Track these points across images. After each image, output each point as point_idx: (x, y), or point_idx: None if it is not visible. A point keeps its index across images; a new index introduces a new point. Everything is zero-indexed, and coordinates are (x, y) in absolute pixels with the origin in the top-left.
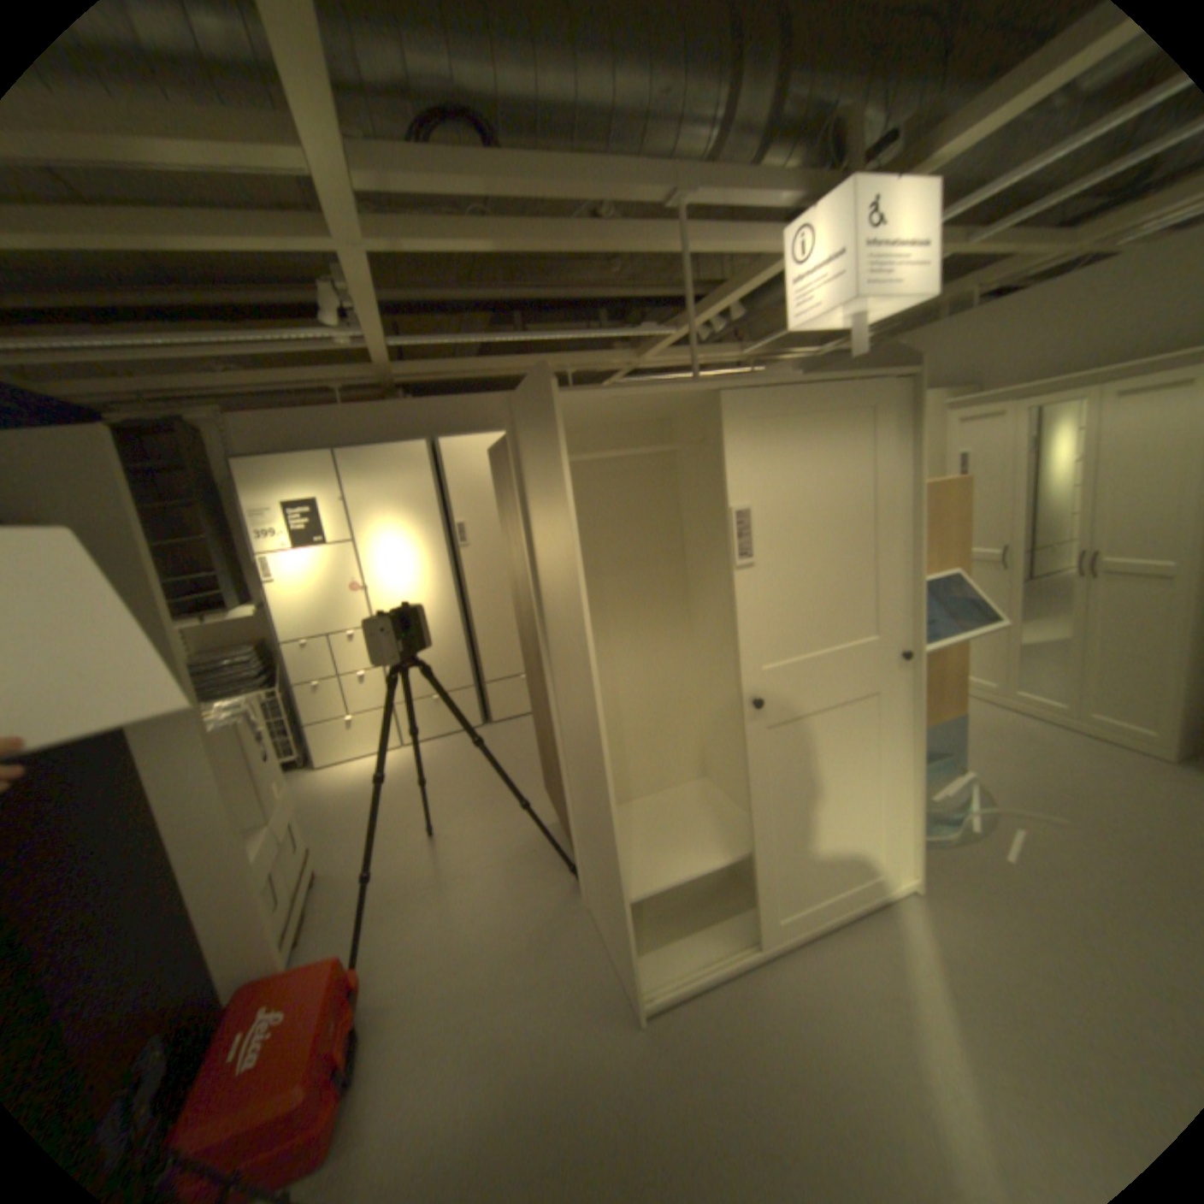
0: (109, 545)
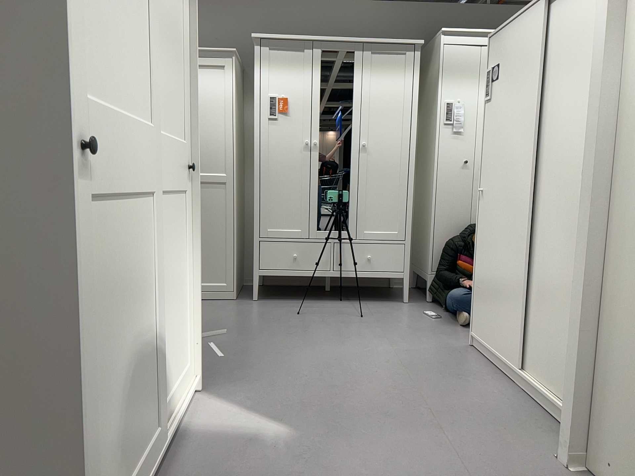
0: None
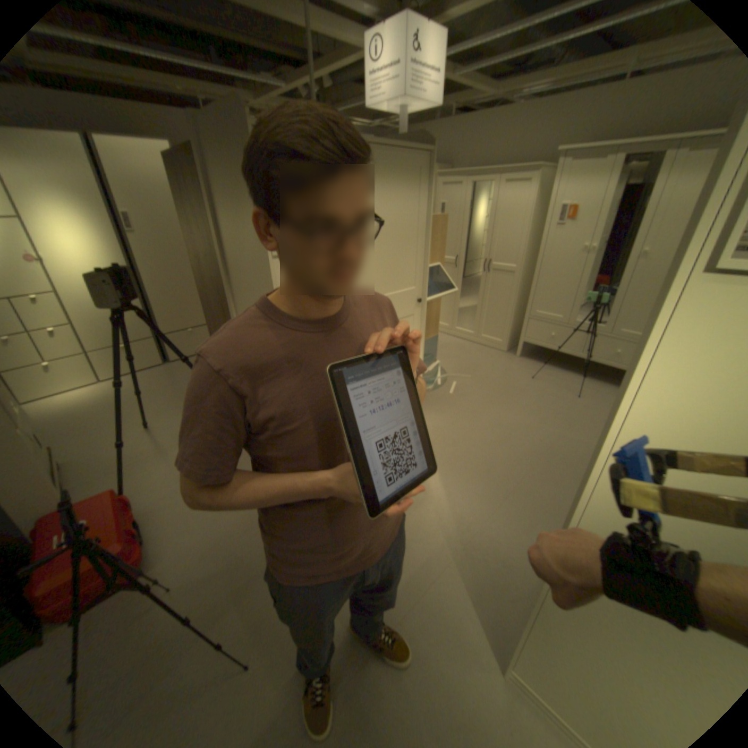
0: None
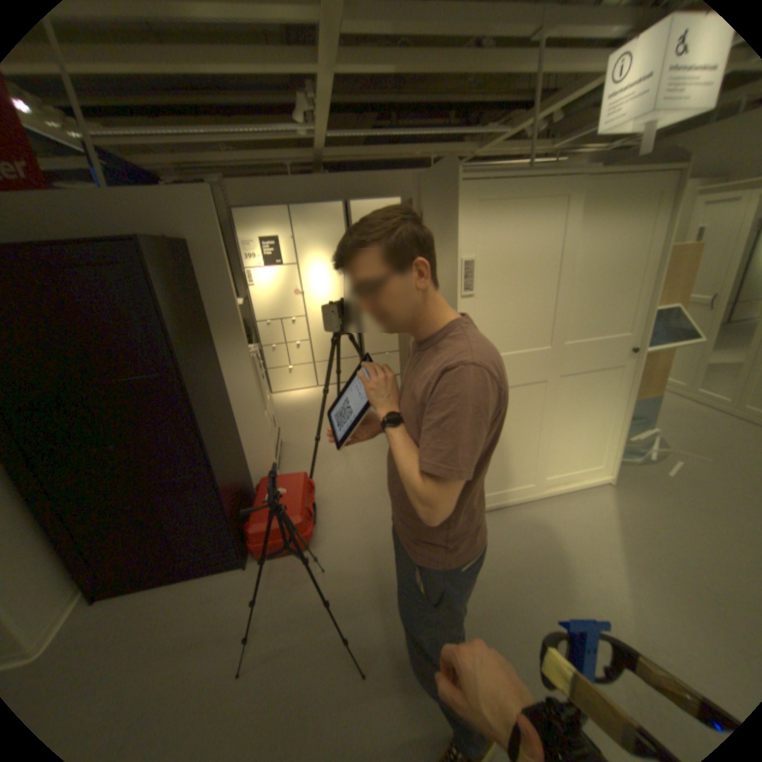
0: (210, 252)
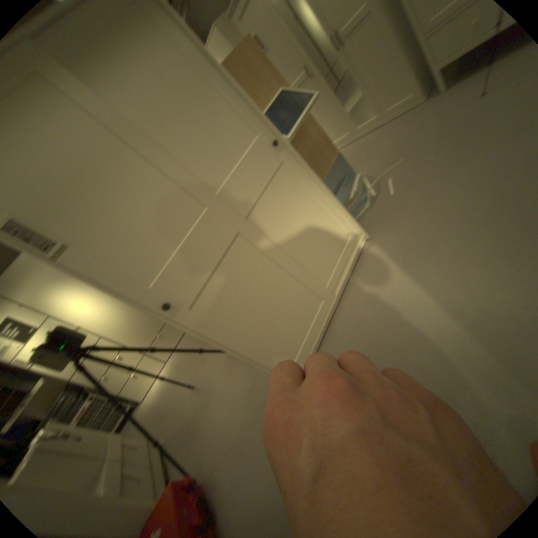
0: None
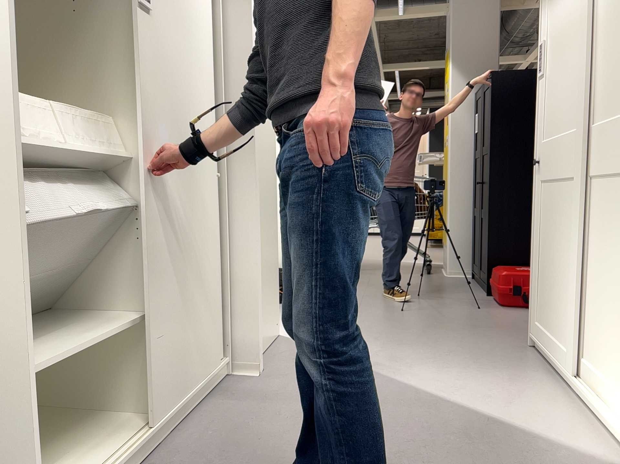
0: None
